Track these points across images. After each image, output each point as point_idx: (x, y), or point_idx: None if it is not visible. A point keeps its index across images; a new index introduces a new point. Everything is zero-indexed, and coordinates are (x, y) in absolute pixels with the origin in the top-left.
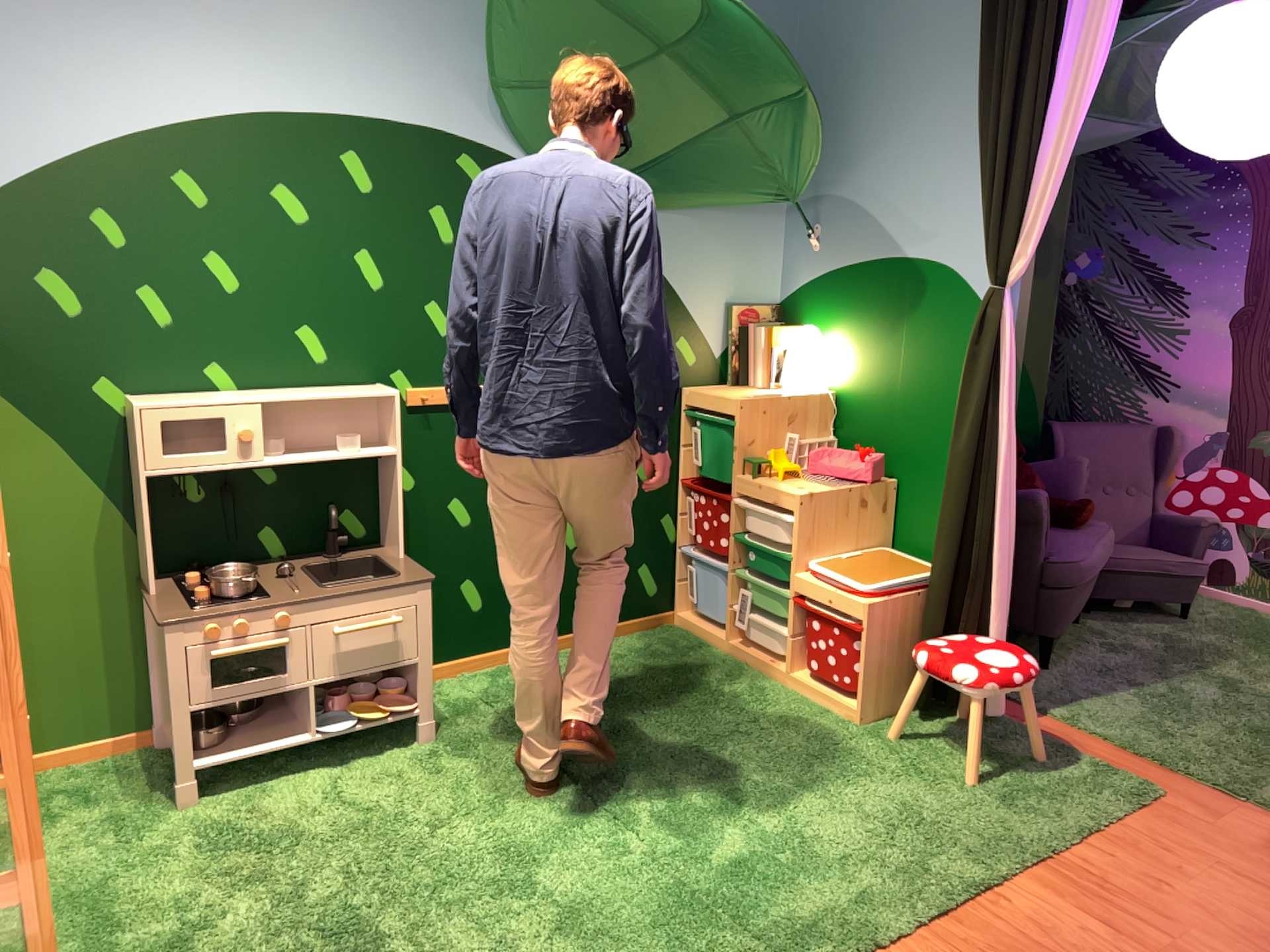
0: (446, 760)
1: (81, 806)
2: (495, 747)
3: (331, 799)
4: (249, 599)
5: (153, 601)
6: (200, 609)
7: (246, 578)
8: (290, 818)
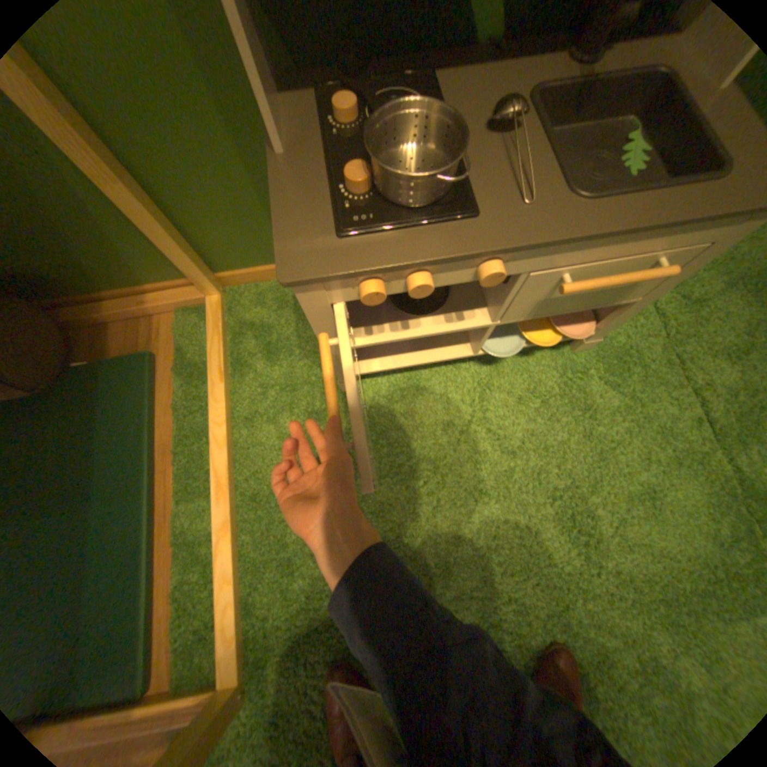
0: (598, 388)
1: (265, 355)
2: (652, 380)
3: (478, 418)
4: (441, 211)
5: (280, 178)
6: (353, 236)
7: (445, 174)
8: (440, 438)
